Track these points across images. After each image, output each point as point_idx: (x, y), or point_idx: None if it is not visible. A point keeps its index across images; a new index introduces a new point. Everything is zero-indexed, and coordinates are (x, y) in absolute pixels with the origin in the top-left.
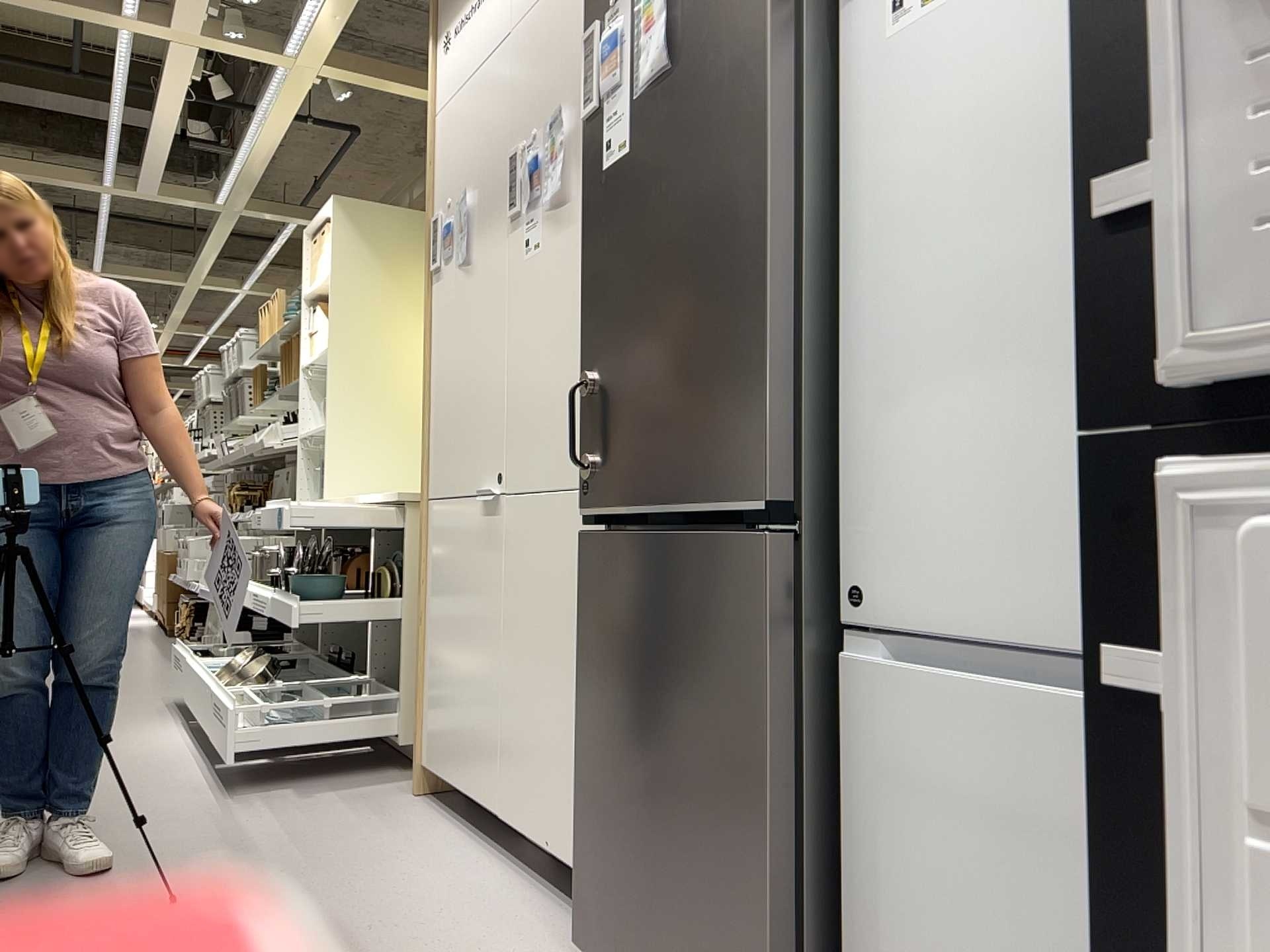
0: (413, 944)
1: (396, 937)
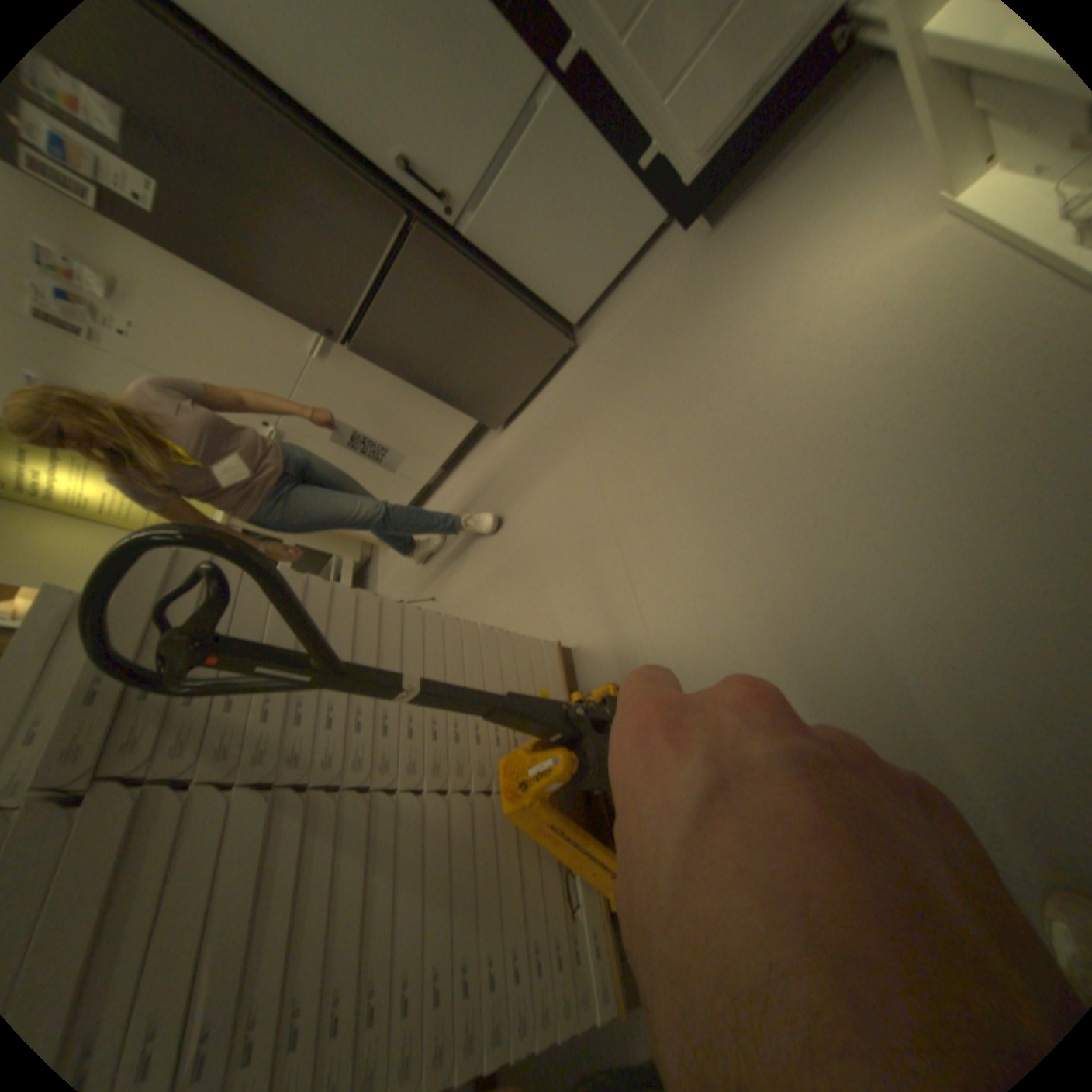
0: (477, 493)
1: (473, 501)
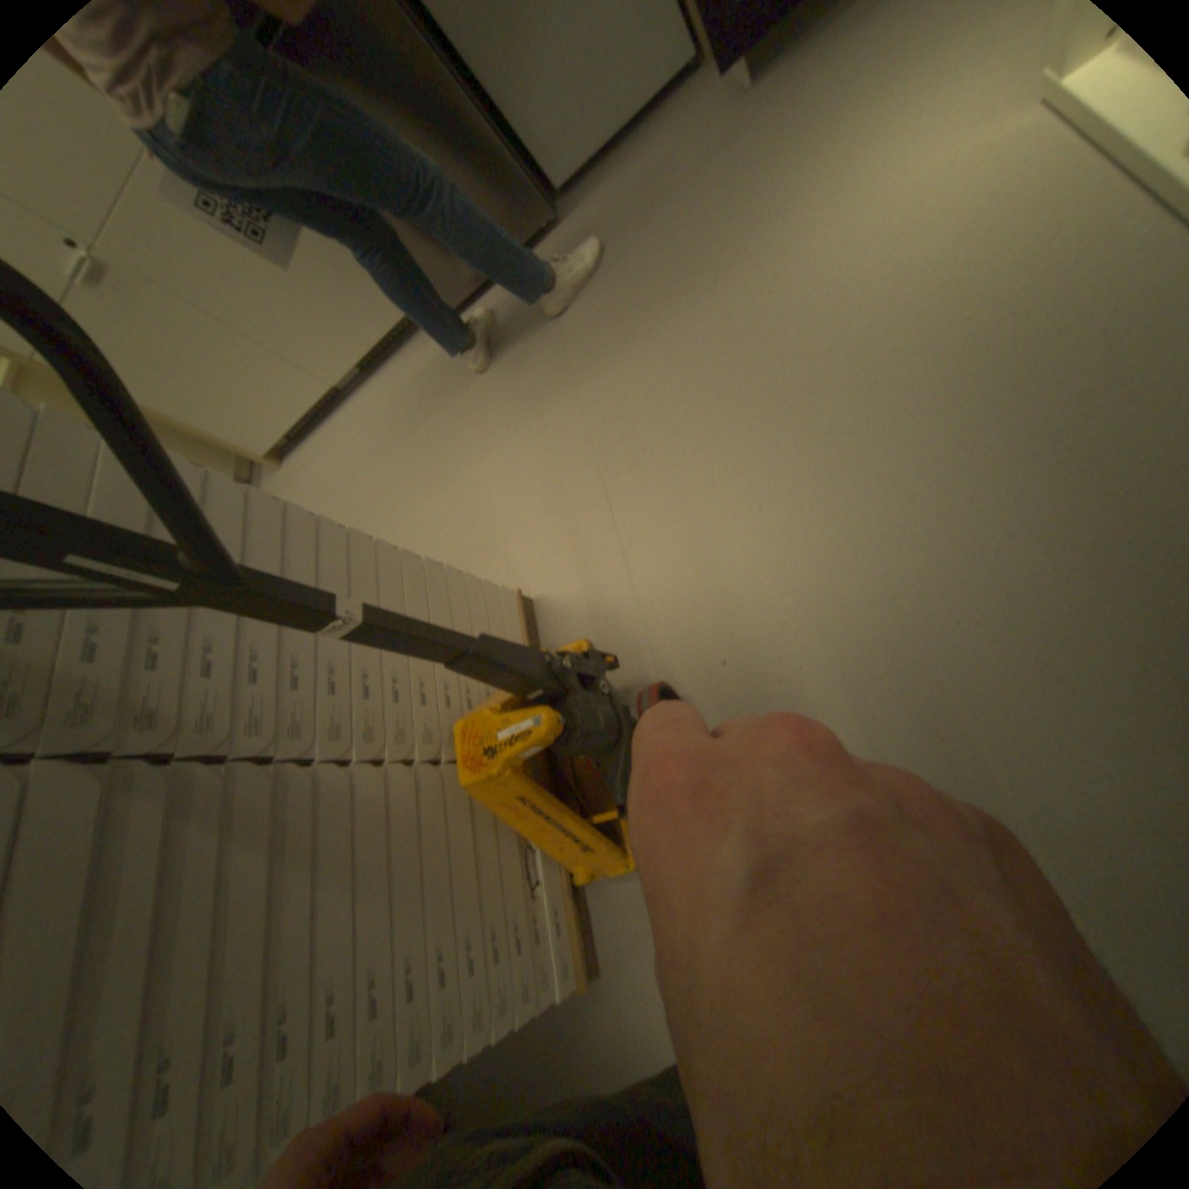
0: (409, 405)
1: (402, 415)
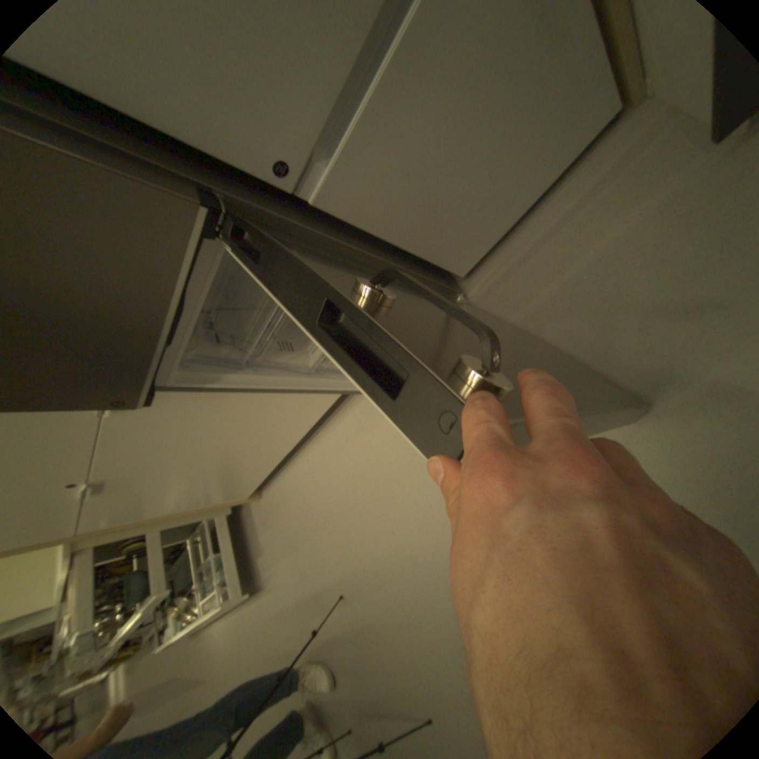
0: (362, 476)
1: (359, 485)
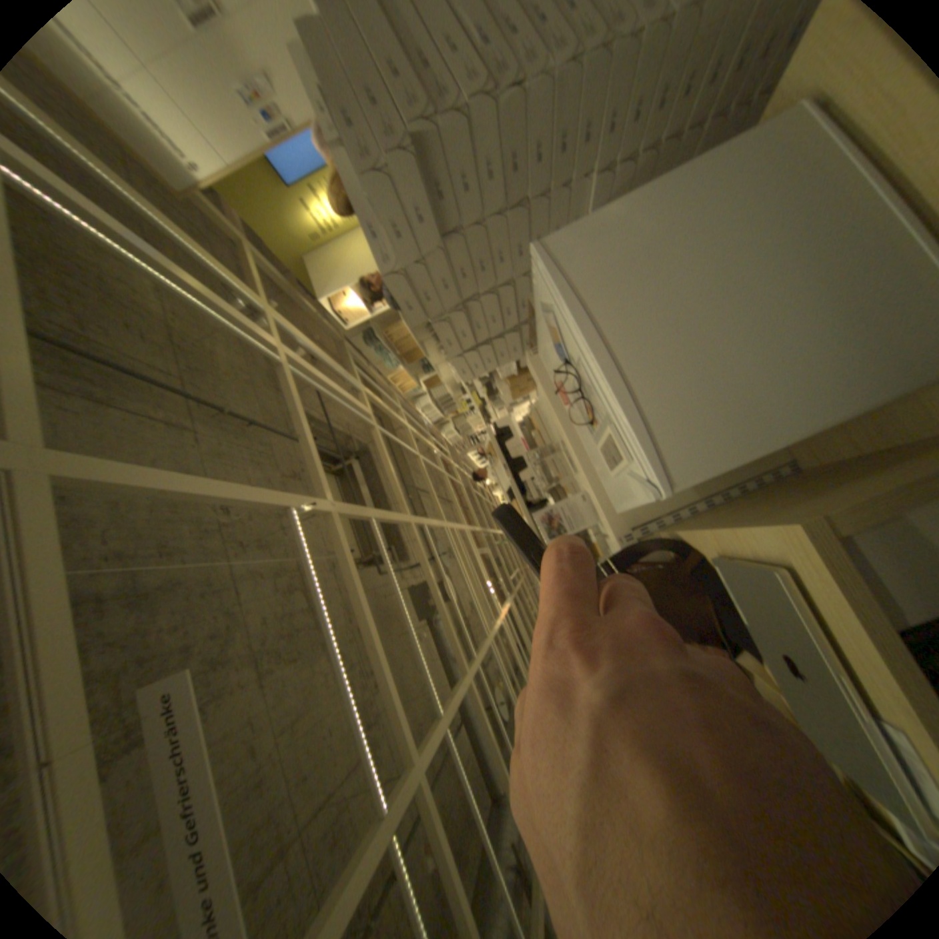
0: None
1: None
